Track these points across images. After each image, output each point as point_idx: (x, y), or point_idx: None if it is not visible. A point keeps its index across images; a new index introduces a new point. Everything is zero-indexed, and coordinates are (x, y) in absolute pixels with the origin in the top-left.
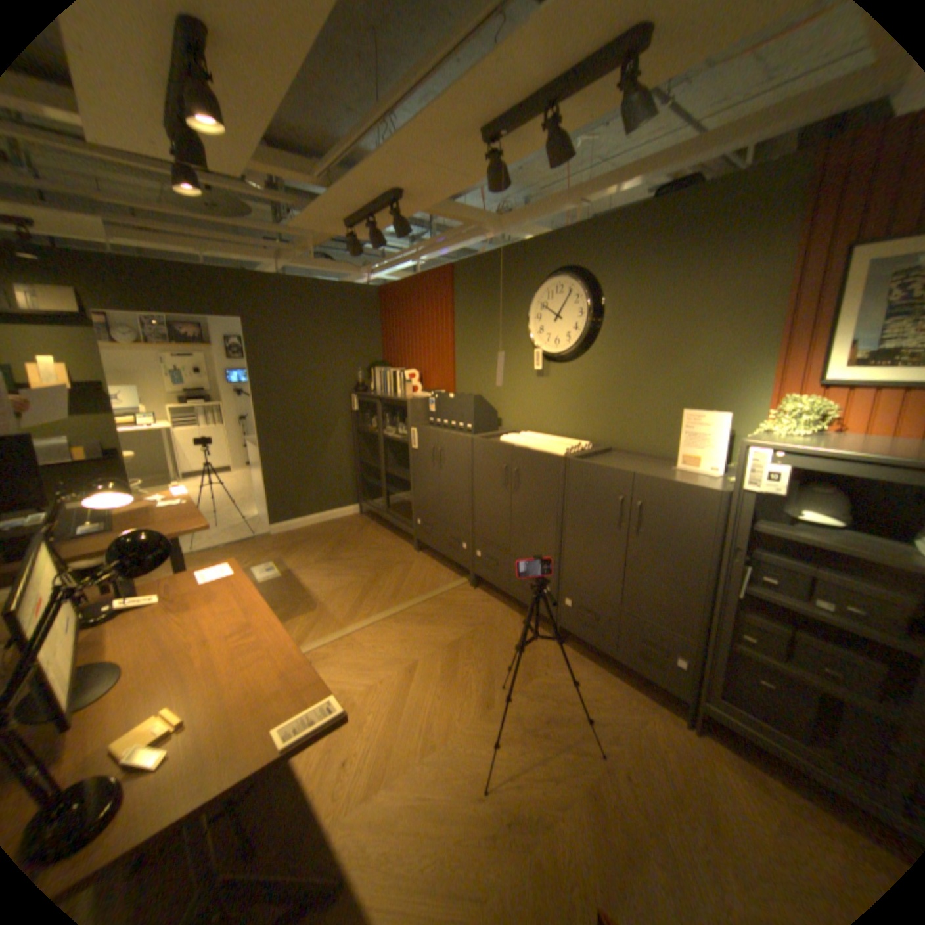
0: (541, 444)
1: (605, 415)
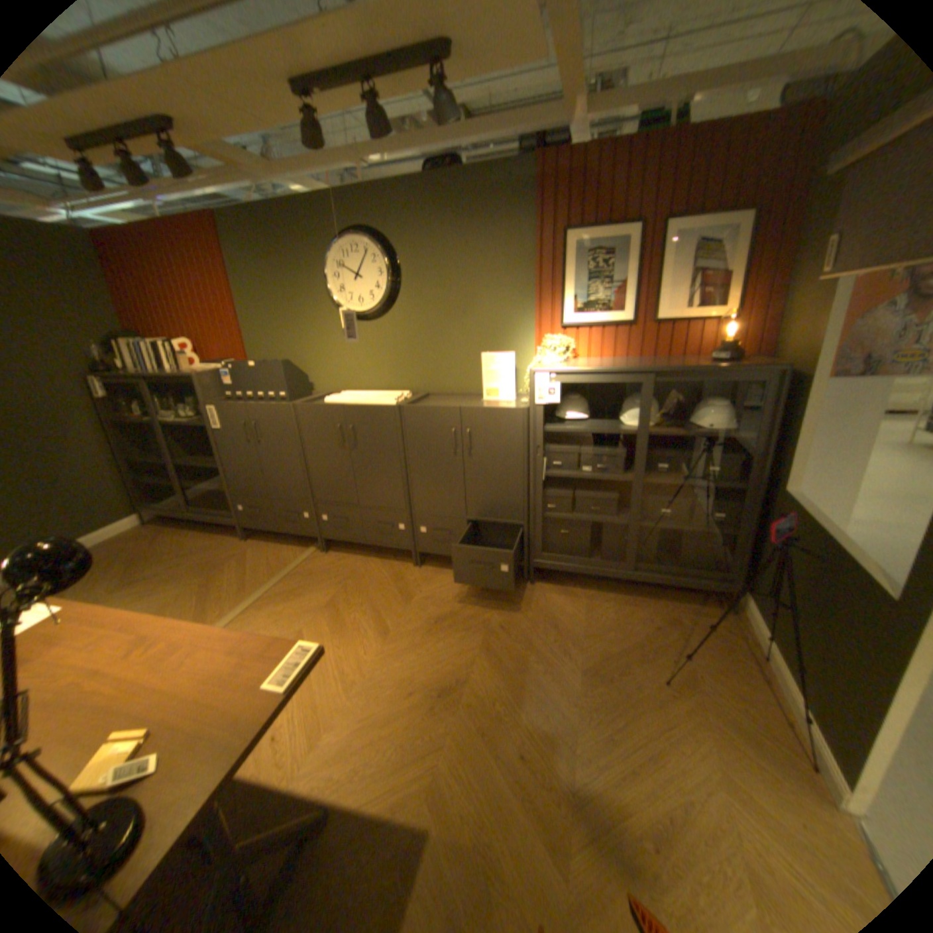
0: (368, 400)
1: (417, 366)
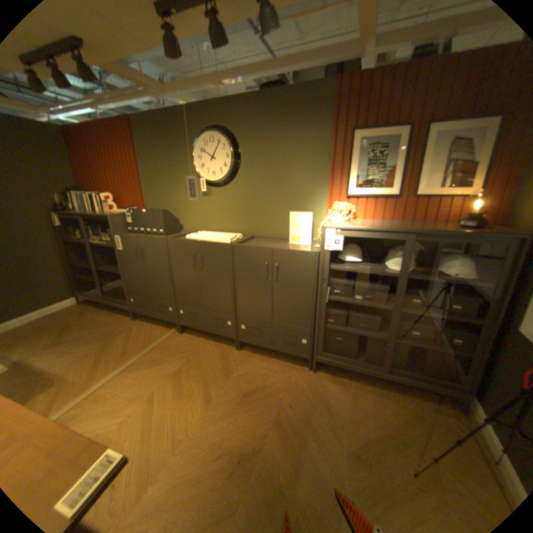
0: (213, 238)
1: (247, 218)
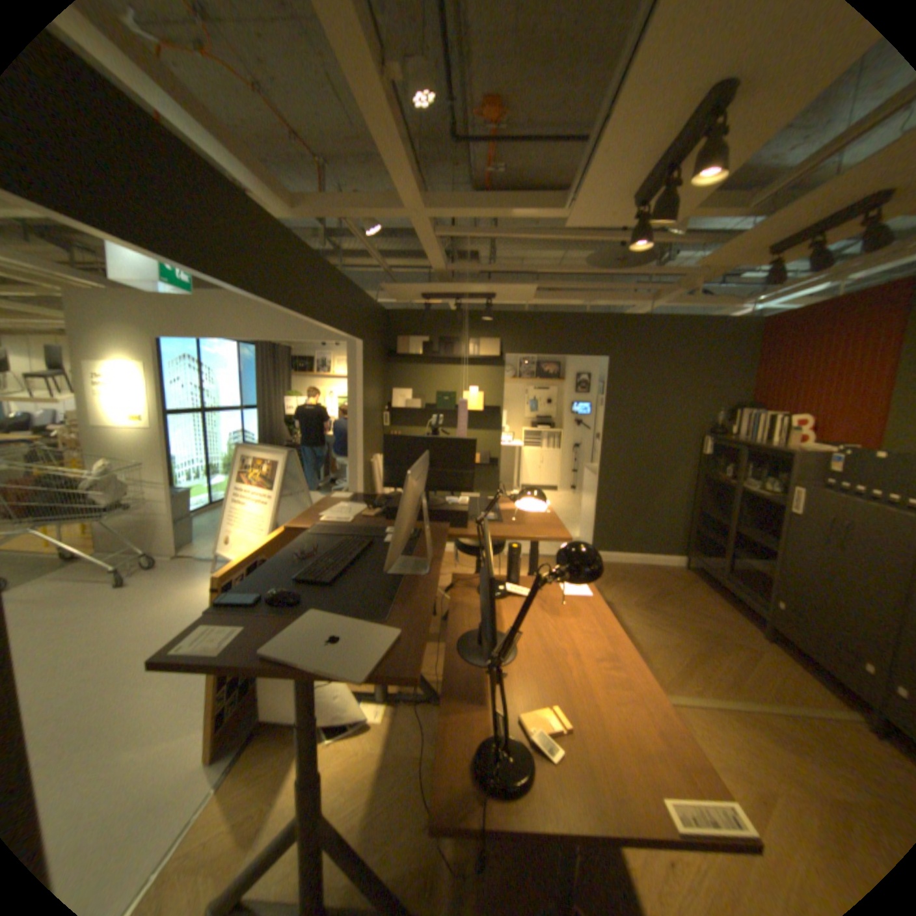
0: None
1: None
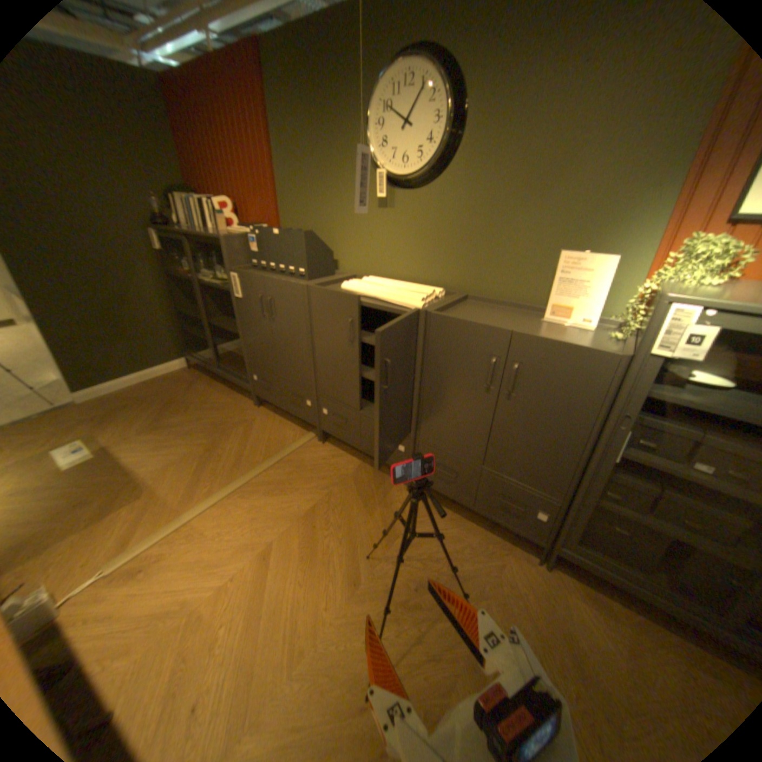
0: (391, 292)
1: (460, 256)
